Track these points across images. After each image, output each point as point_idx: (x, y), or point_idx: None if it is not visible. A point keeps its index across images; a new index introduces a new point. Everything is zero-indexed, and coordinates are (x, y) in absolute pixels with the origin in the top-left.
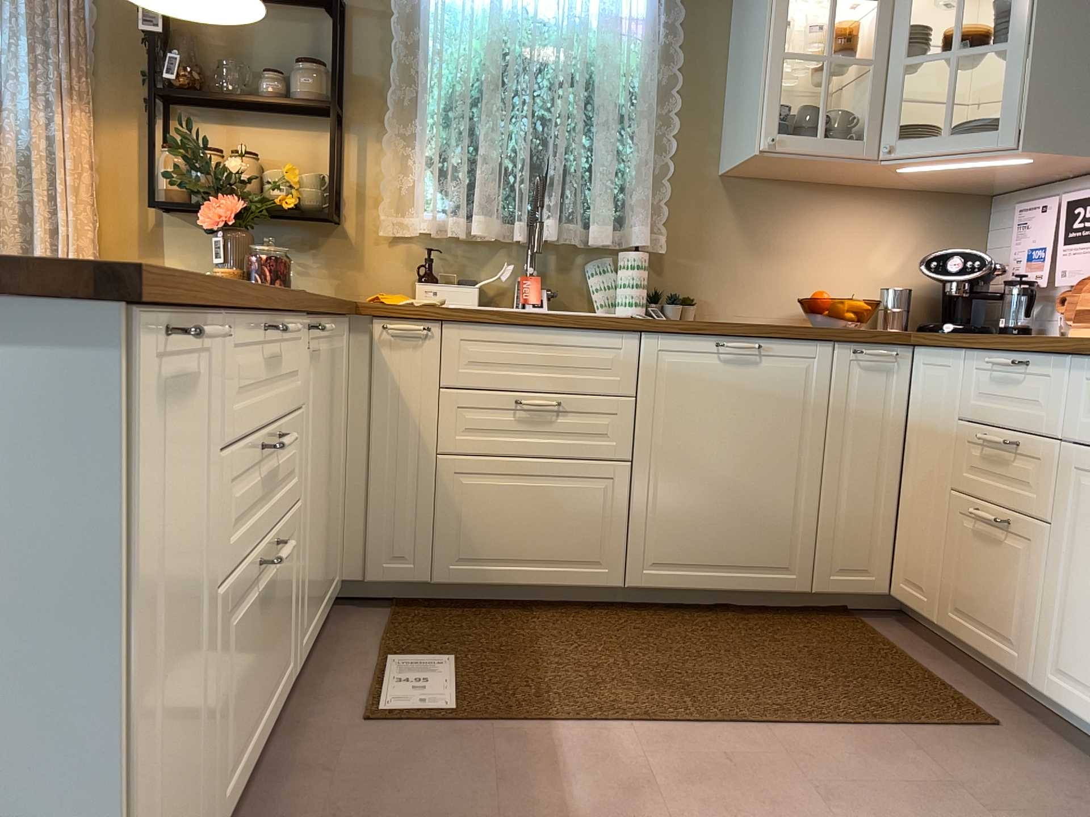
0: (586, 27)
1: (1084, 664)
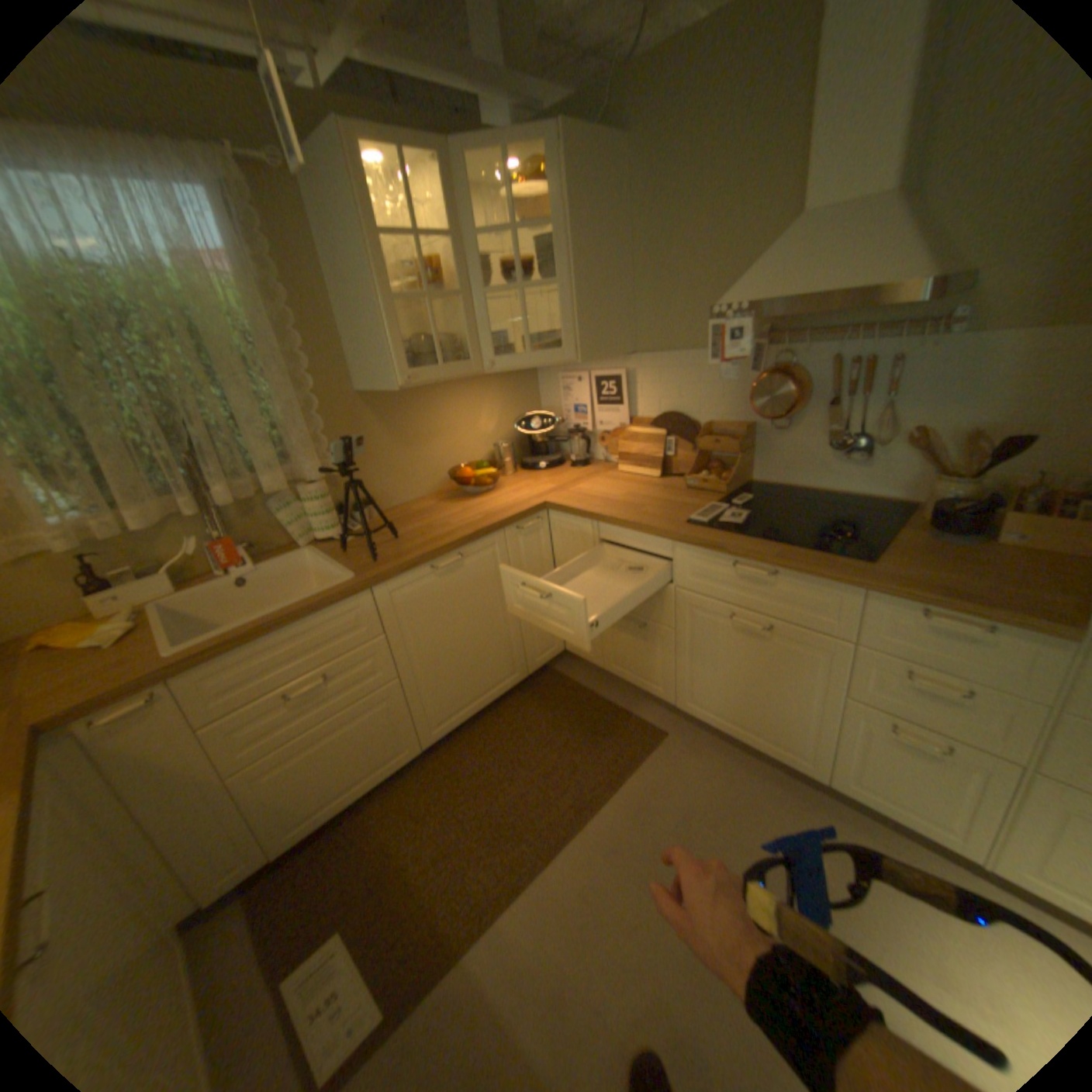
0: (160, 275)
1: (707, 699)
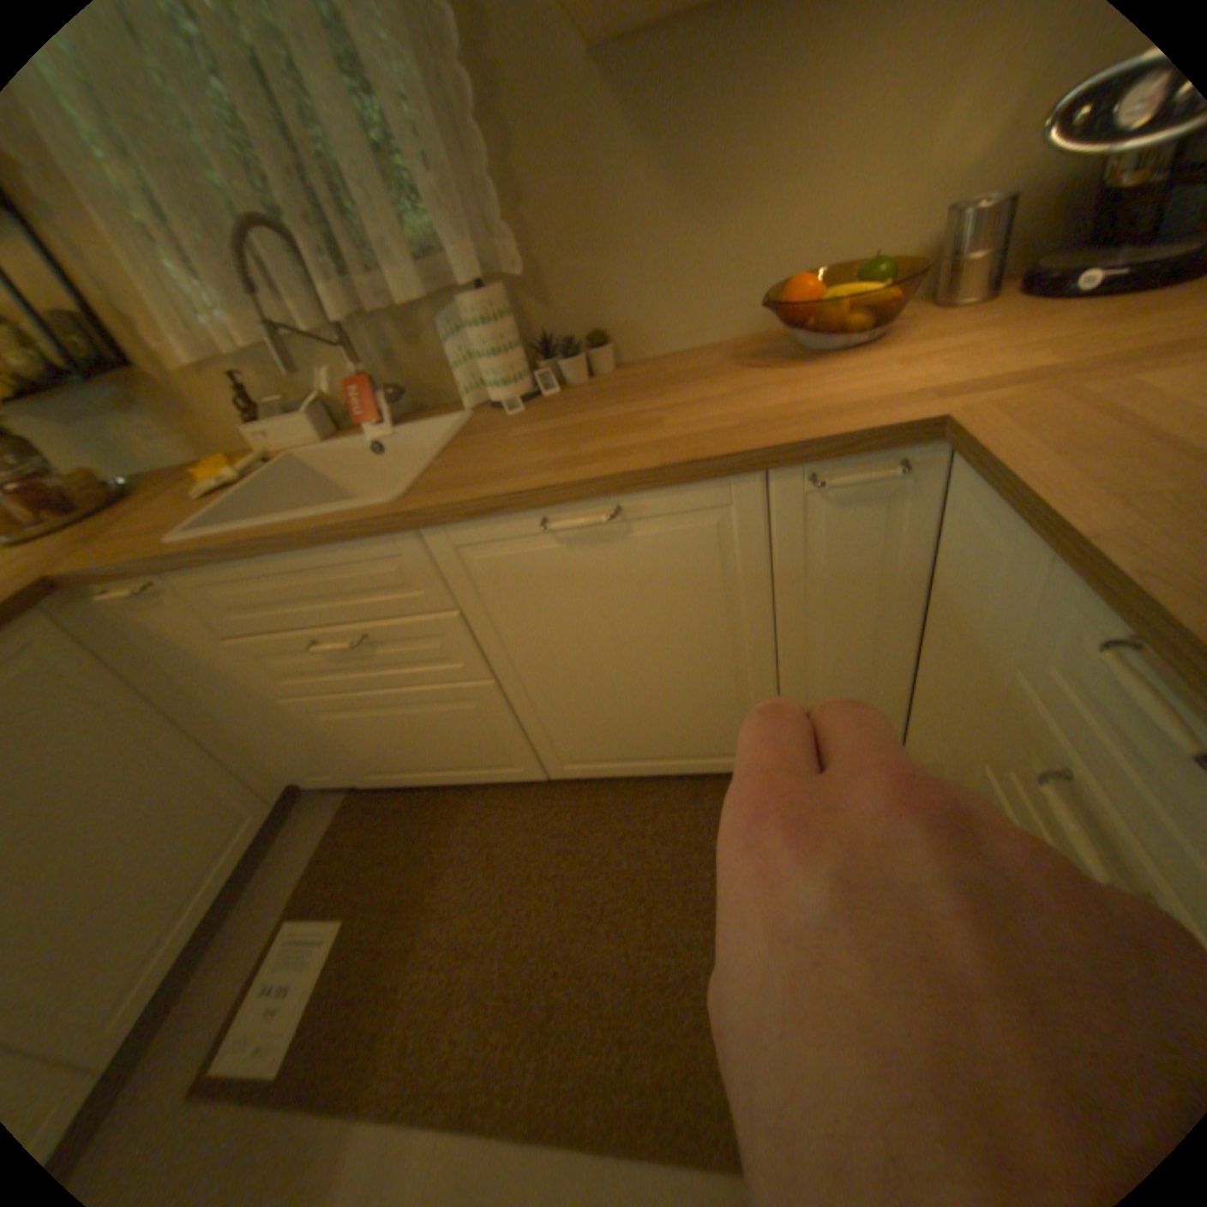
0: None
1: None
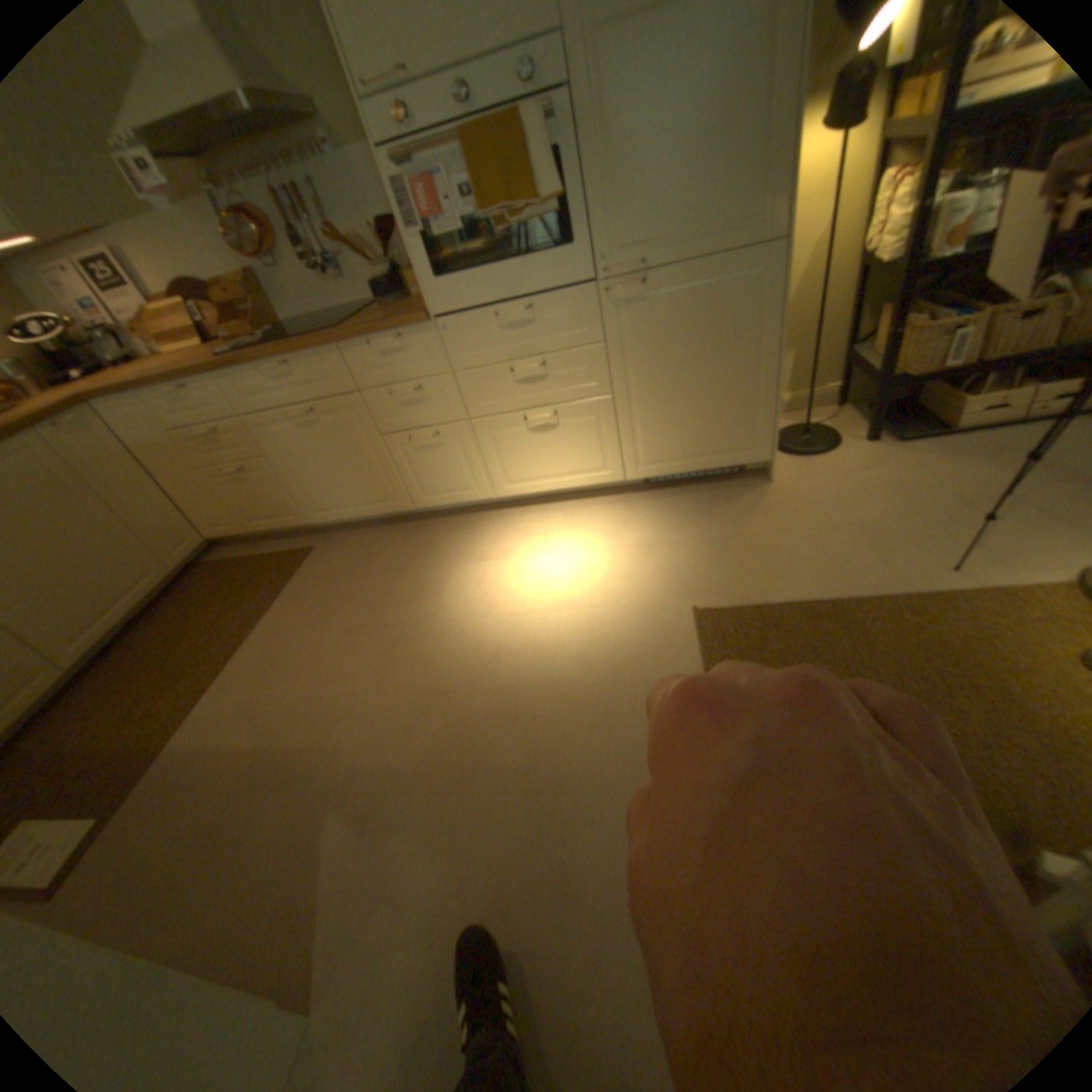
0: None
1: (323, 501)
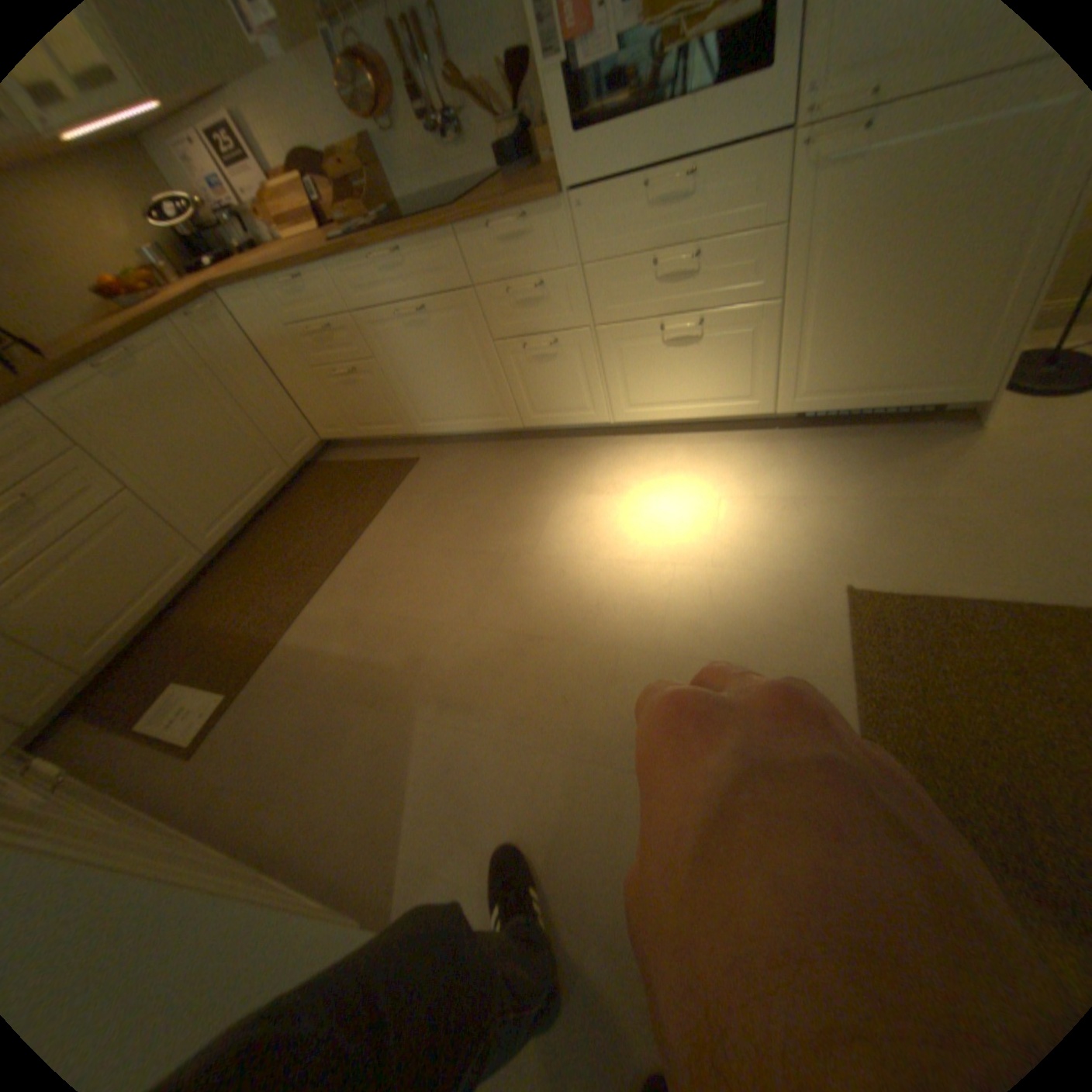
0: None
1: (428, 410)
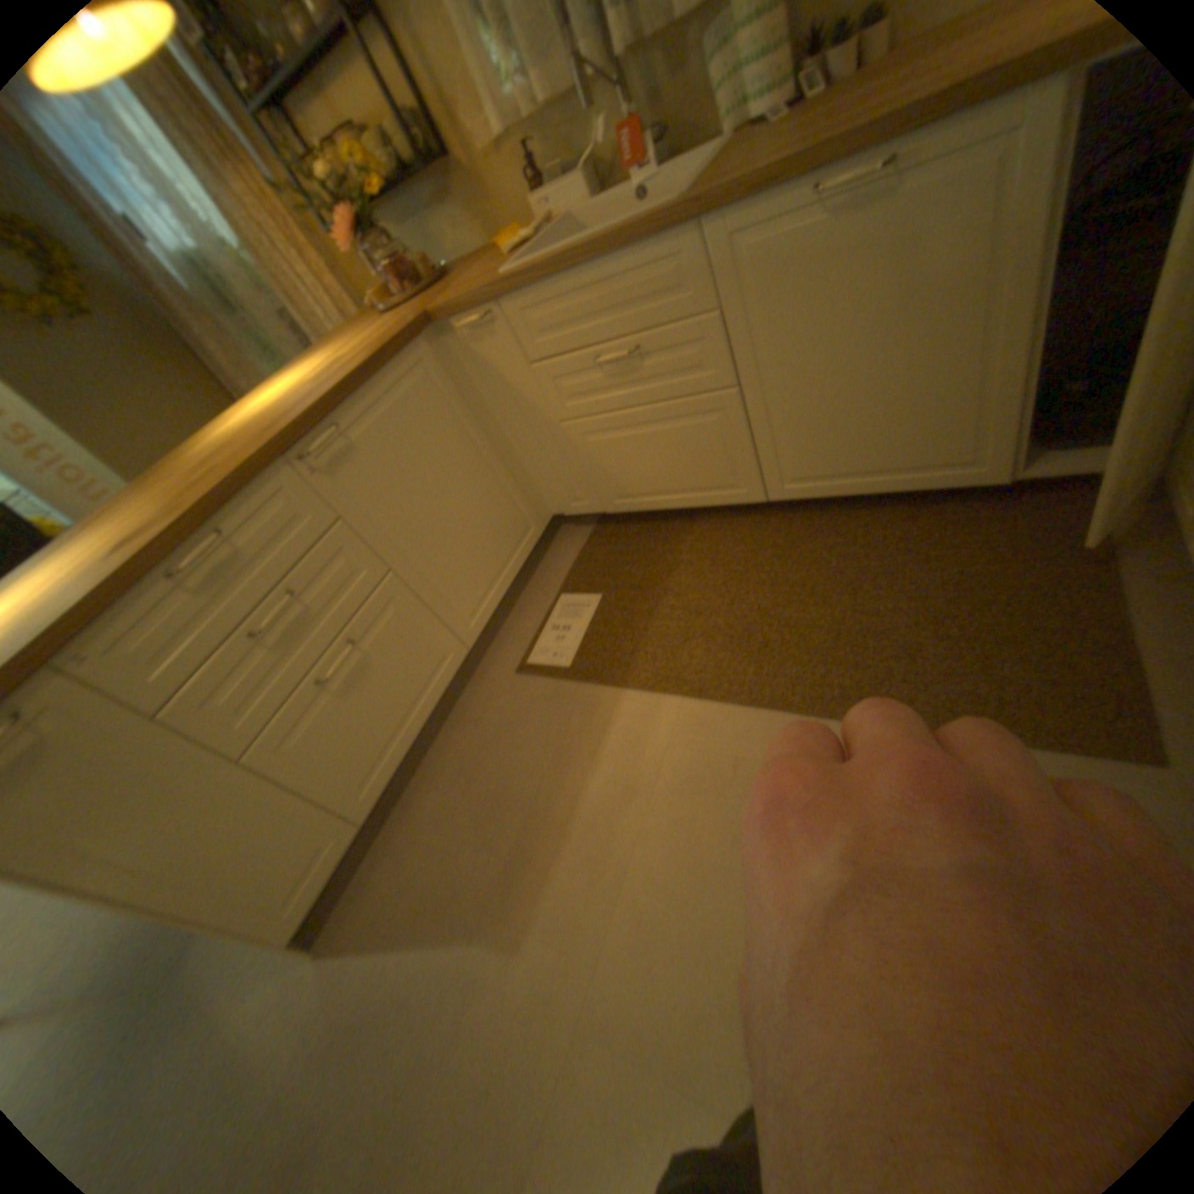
0: None
1: None
